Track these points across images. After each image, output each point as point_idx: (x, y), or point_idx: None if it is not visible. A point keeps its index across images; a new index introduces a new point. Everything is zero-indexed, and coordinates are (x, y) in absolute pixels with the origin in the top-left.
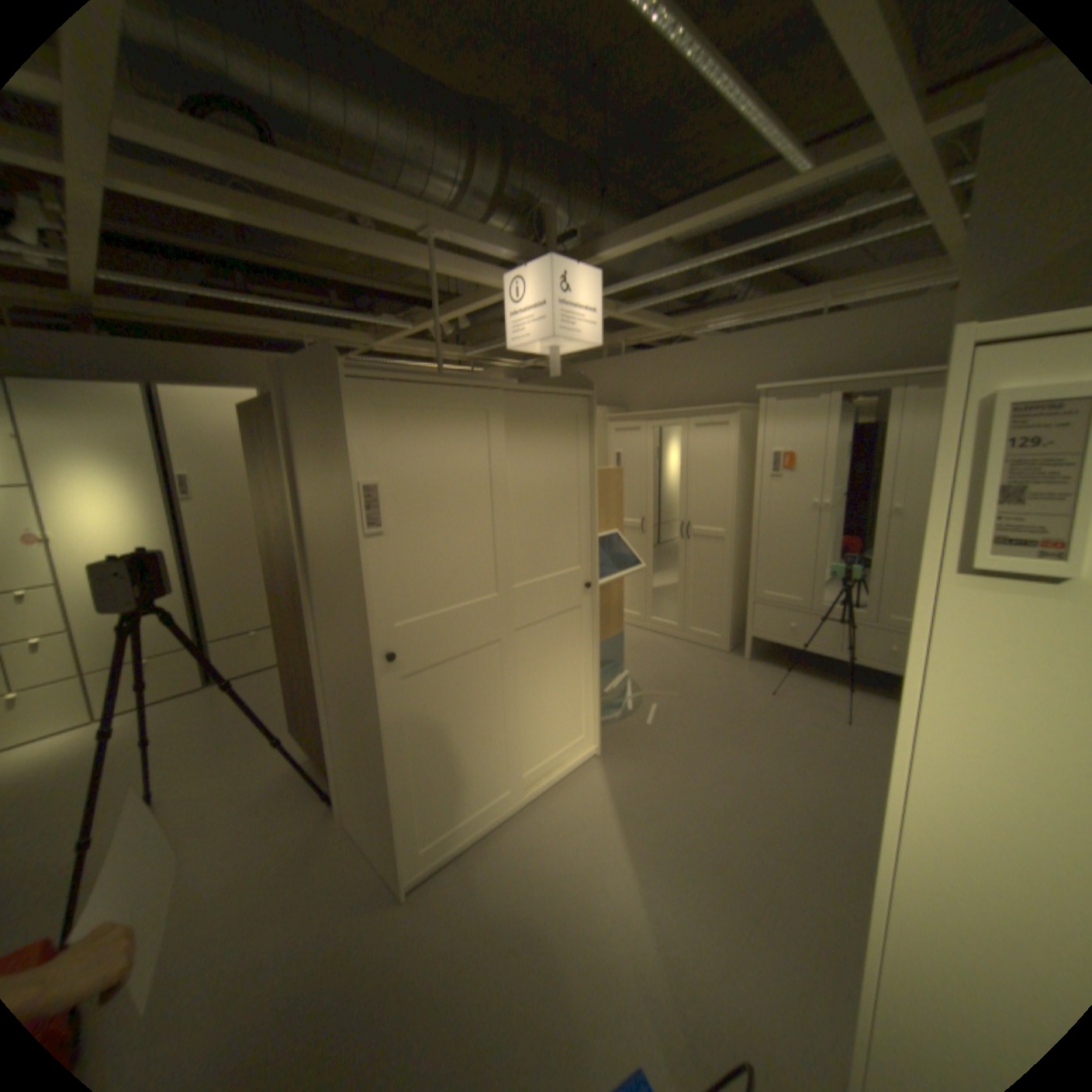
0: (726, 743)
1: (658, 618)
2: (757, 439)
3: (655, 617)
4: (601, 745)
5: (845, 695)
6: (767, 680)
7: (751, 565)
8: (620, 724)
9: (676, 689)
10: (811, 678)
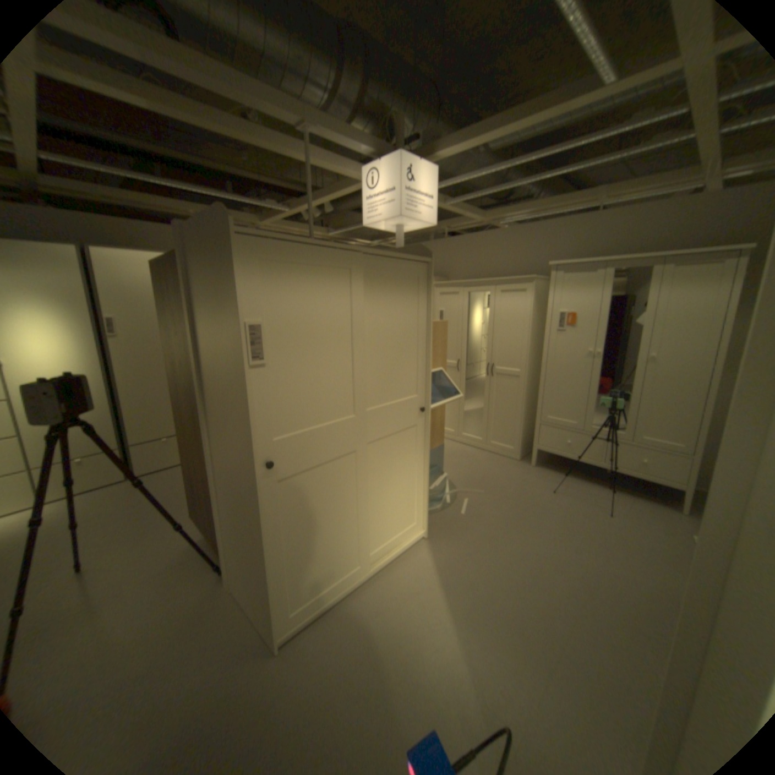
0: (521, 529)
1: (466, 434)
2: (546, 303)
3: (464, 432)
4: (427, 530)
5: (606, 494)
6: (548, 482)
7: (537, 396)
8: (441, 513)
9: (482, 487)
10: (581, 481)
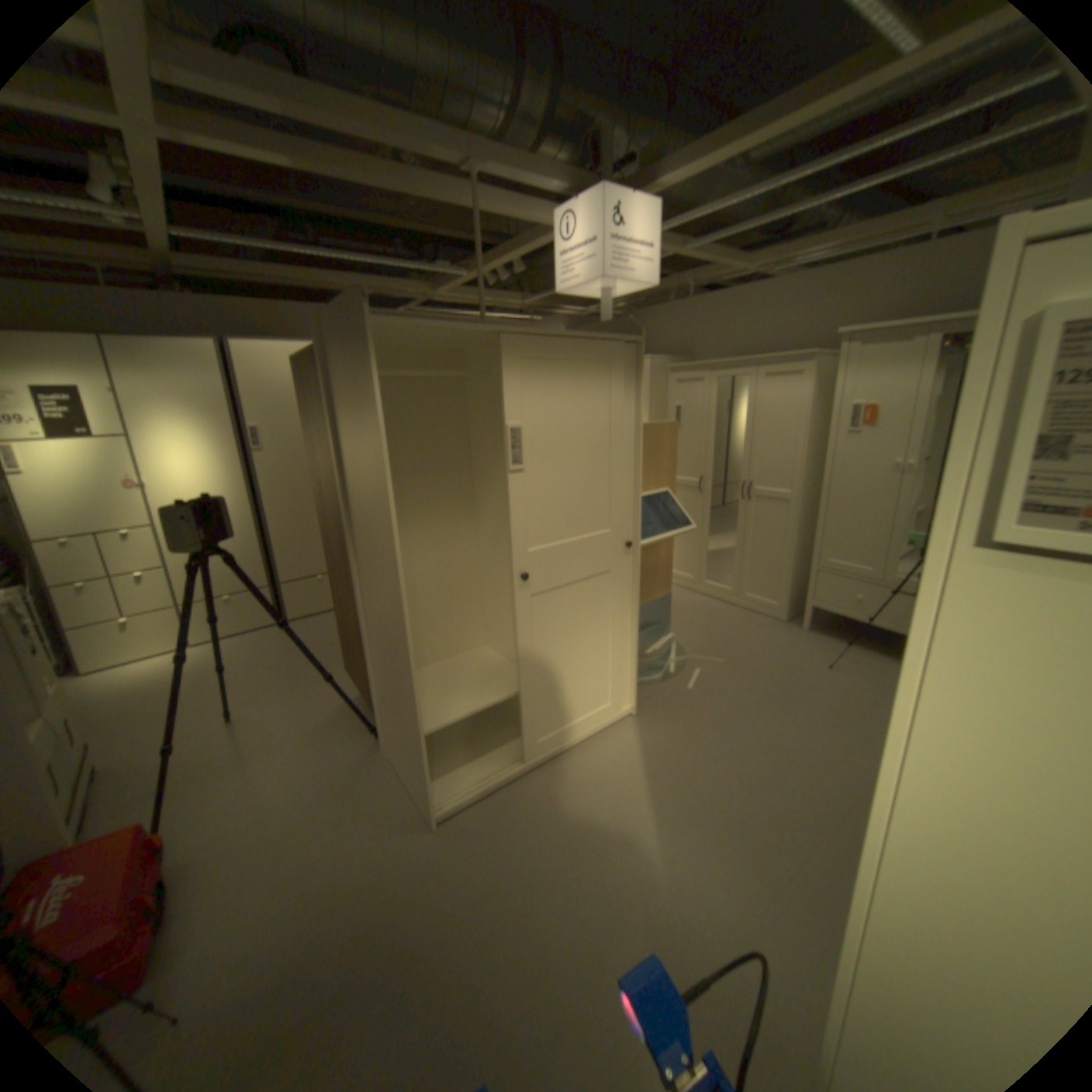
0: (770, 714)
1: (713, 582)
2: (837, 390)
3: (710, 580)
4: (638, 705)
5: None
6: (825, 653)
7: (819, 530)
8: (660, 685)
9: (724, 656)
10: (877, 654)
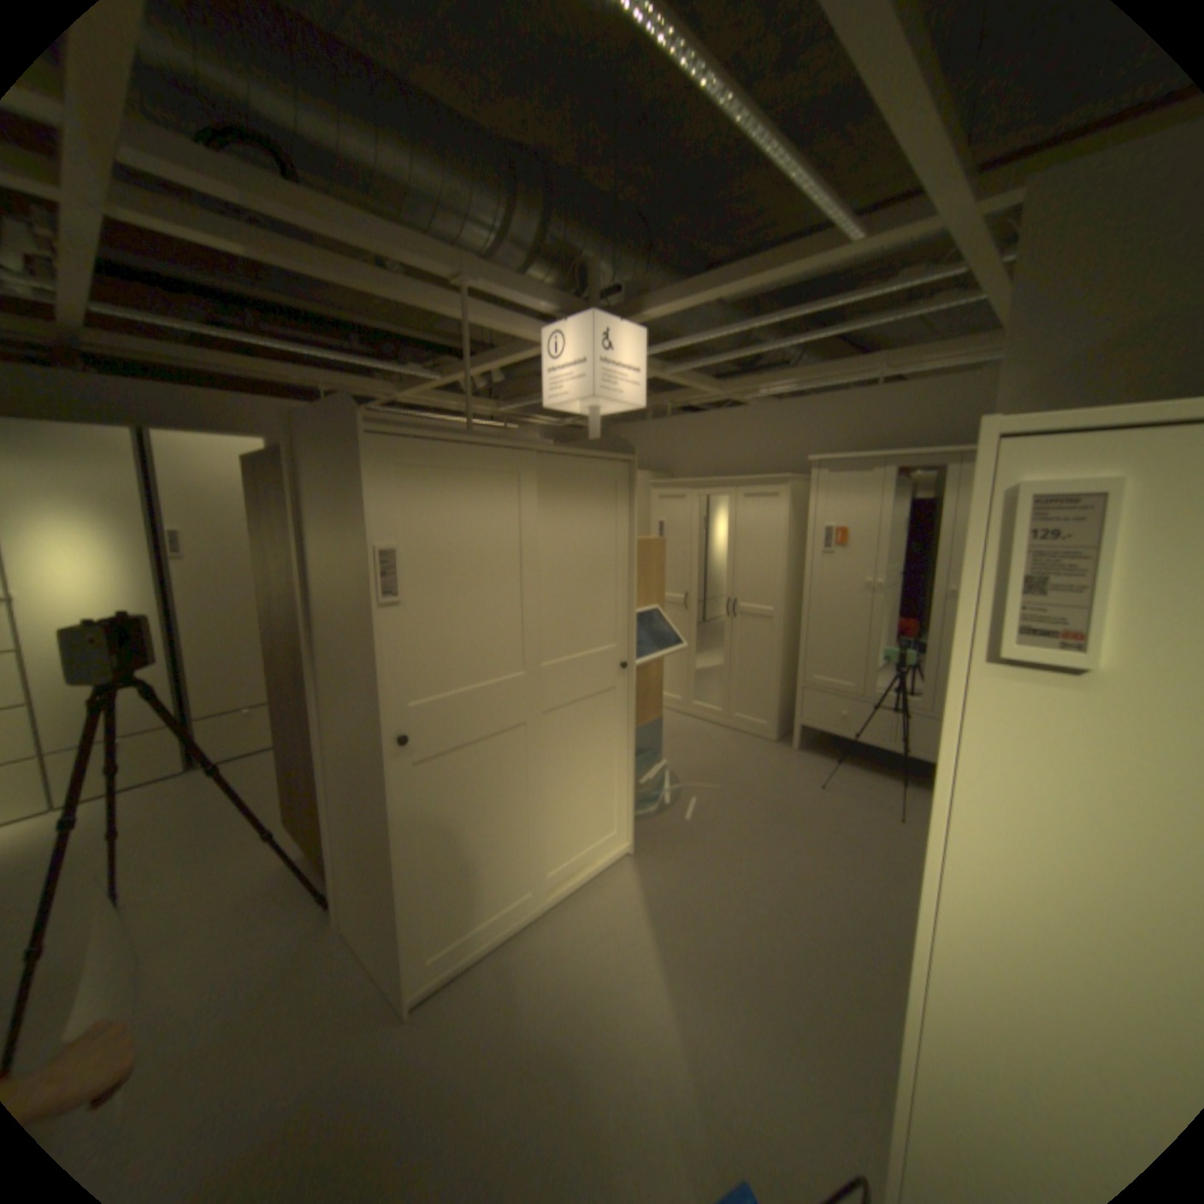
0: (770, 841)
1: (701, 703)
2: (809, 512)
3: (697, 701)
4: (635, 843)
5: (898, 790)
6: (816, 773)
7: (801, 647)
8: (656, 819)
9: (718, 781)
10: (863, 771)
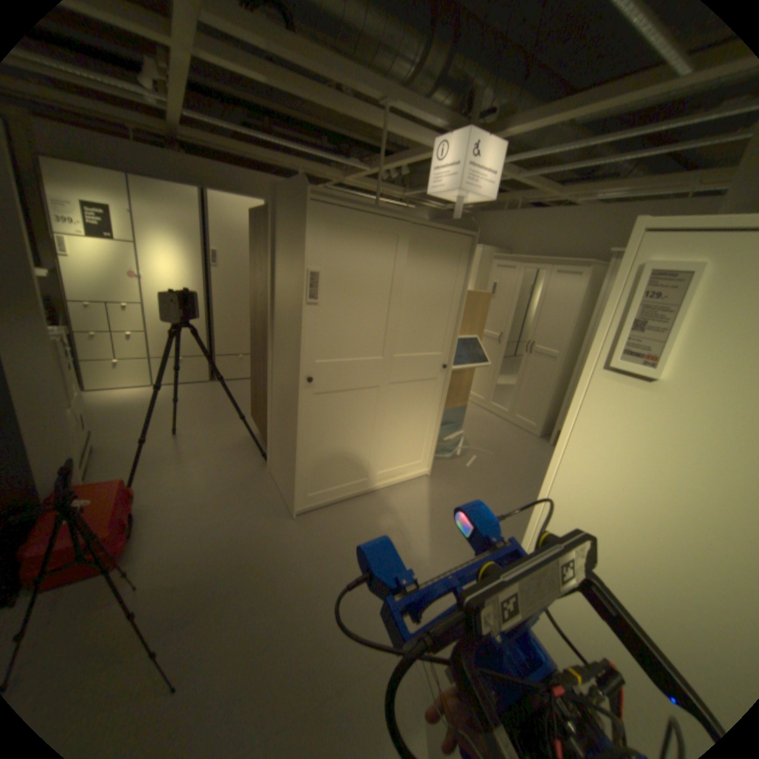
0: (516, 490)
1: (497, 404)
2: (603, 289)
3: (495, 403)
4: (433, 470)
5: None
6: None
7: (573, 381)
8: (449, 461)
9: (494, 451)
10: None
